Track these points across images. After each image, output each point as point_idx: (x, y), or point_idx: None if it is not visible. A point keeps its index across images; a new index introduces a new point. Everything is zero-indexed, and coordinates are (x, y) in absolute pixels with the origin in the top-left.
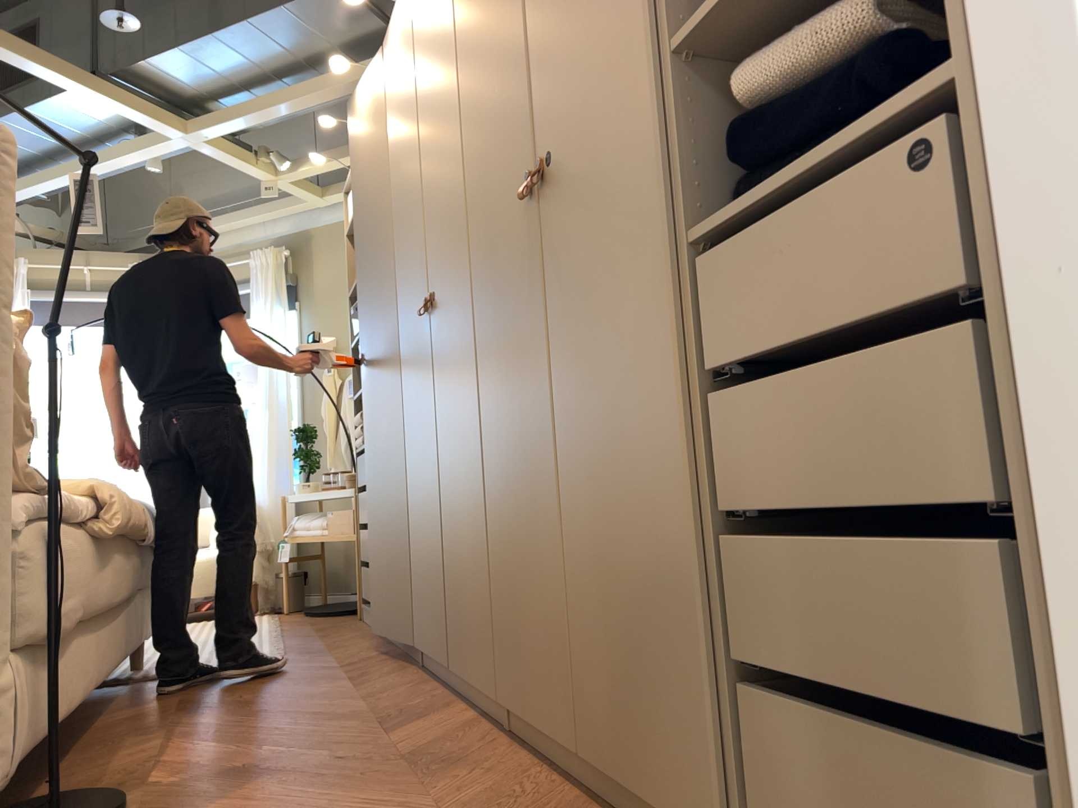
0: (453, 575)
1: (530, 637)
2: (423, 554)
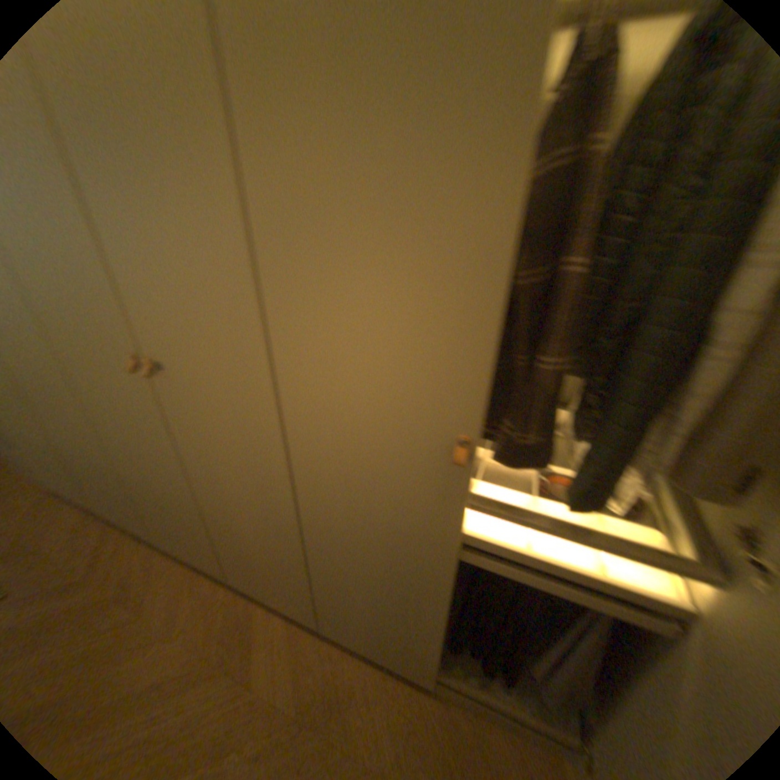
0: (224, 557)
1: (376, 646)
2: (154, 518)
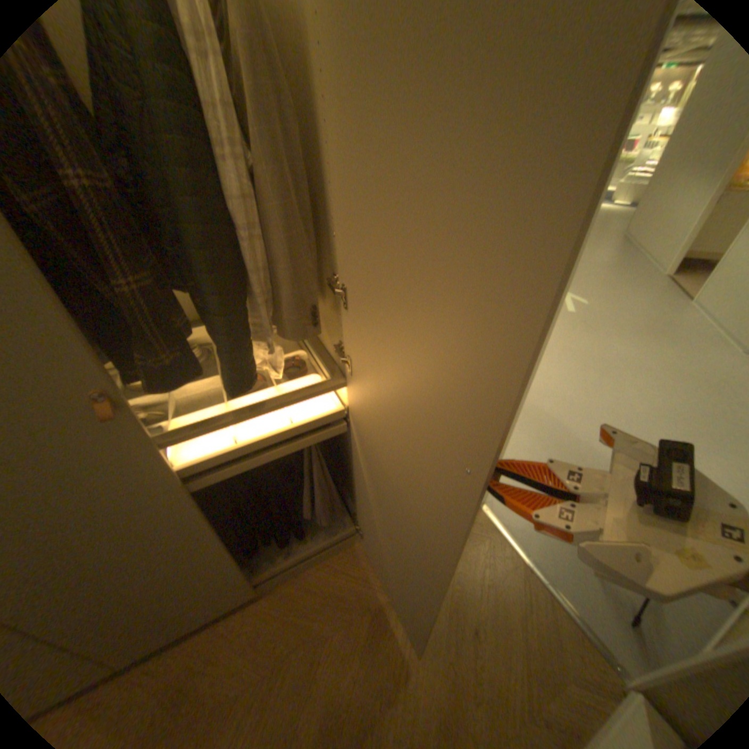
0: None
1: (184, 617)
2: None
